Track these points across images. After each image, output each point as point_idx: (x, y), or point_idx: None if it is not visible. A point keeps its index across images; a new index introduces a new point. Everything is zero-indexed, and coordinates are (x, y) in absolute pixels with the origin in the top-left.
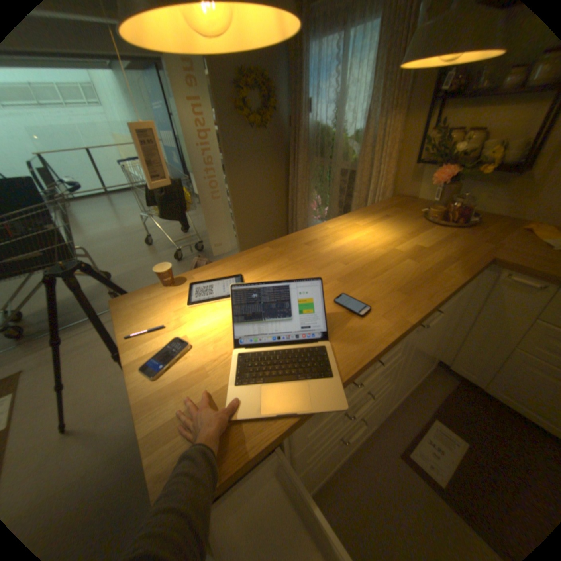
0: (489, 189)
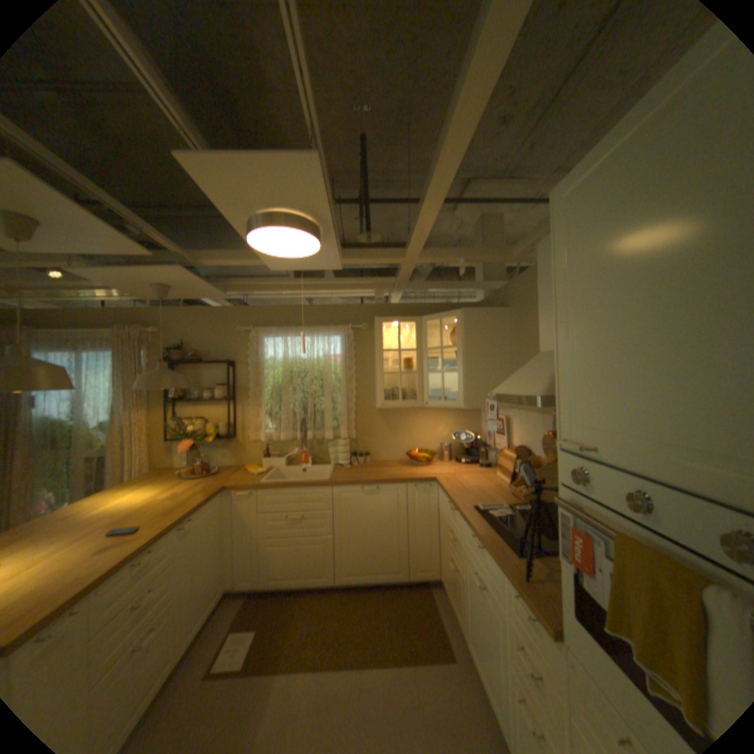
0: (220, 452)
